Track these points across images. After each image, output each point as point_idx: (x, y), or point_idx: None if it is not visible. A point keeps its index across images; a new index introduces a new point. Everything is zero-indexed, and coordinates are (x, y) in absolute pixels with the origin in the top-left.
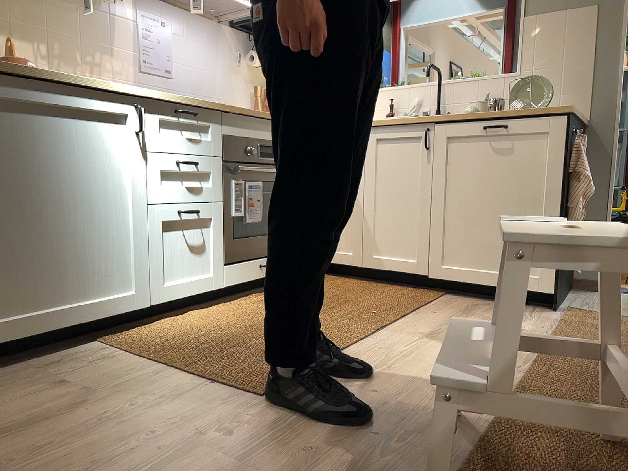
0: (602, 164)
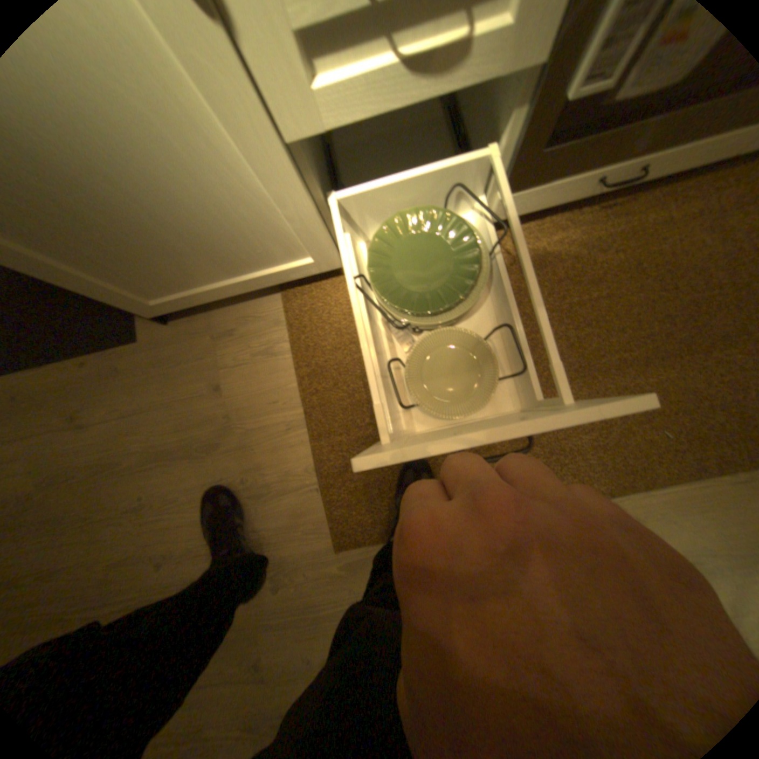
0: None
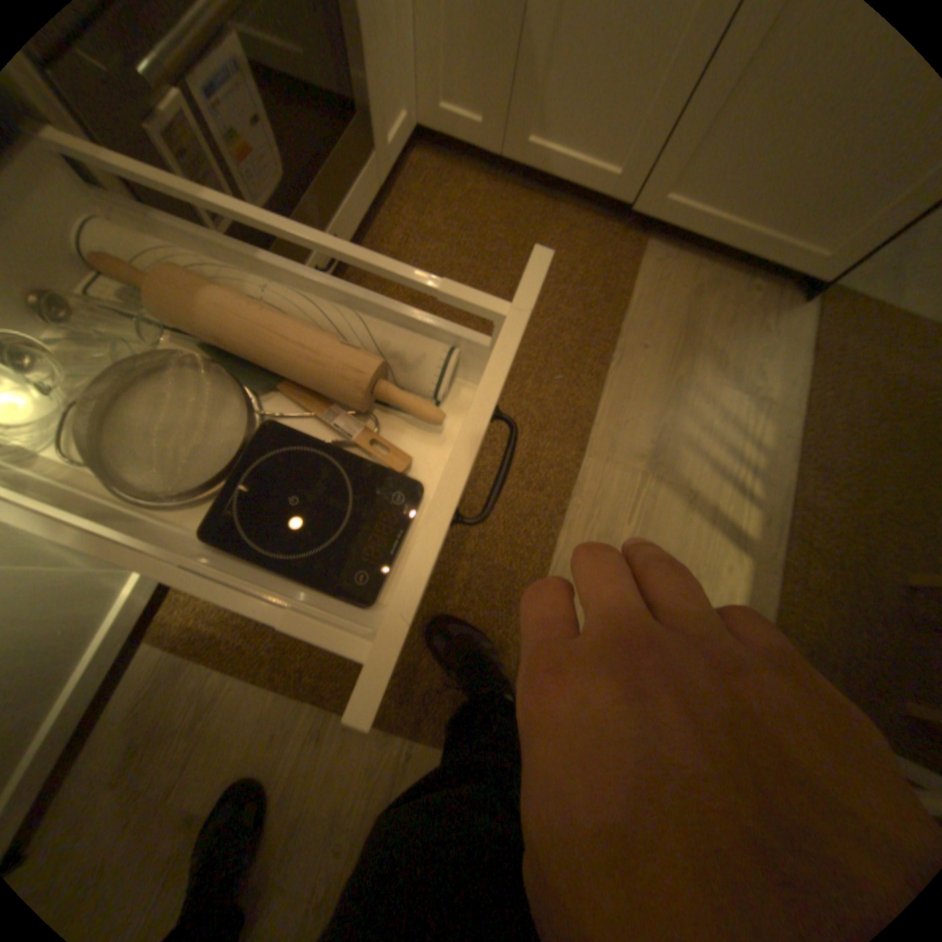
0: None
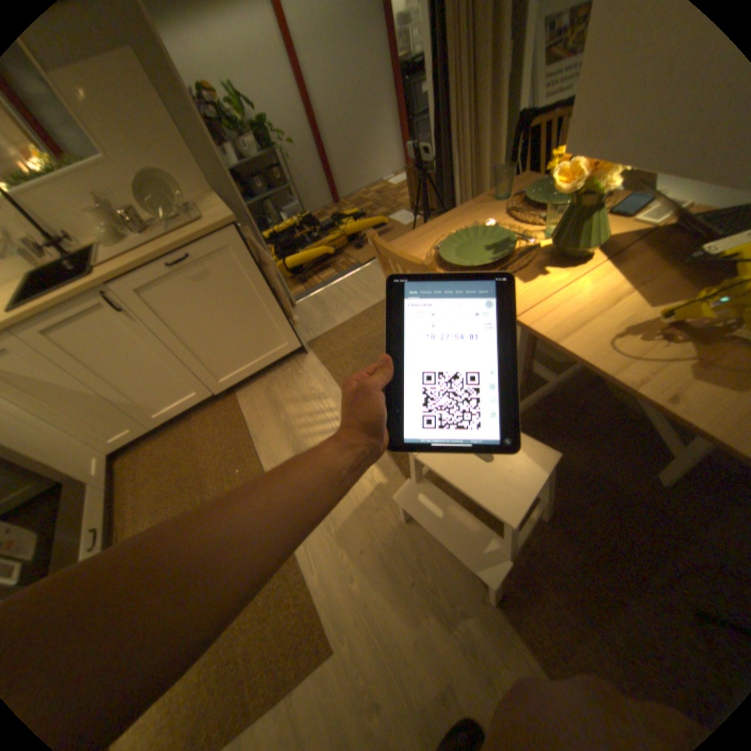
0: (245, 222)
